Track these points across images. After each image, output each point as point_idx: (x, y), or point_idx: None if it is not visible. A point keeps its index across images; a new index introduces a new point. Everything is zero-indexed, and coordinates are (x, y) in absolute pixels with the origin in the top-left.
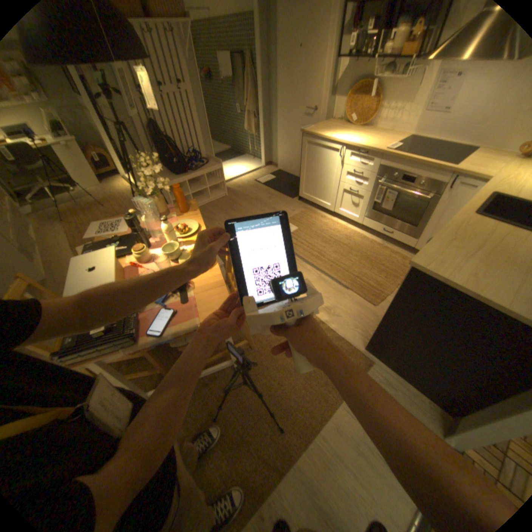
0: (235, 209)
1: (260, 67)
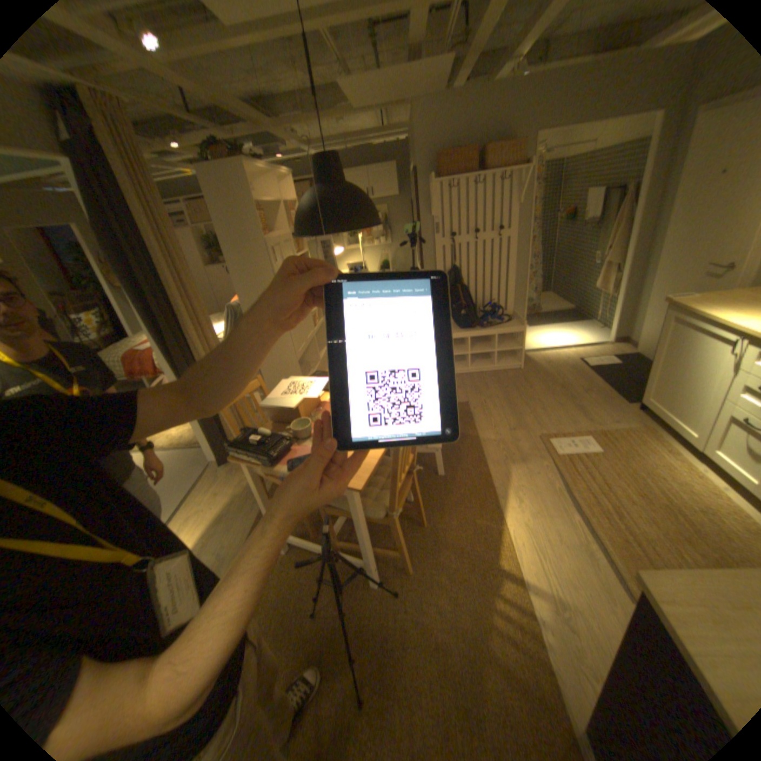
0: (520, 390)
1: (645, 204)
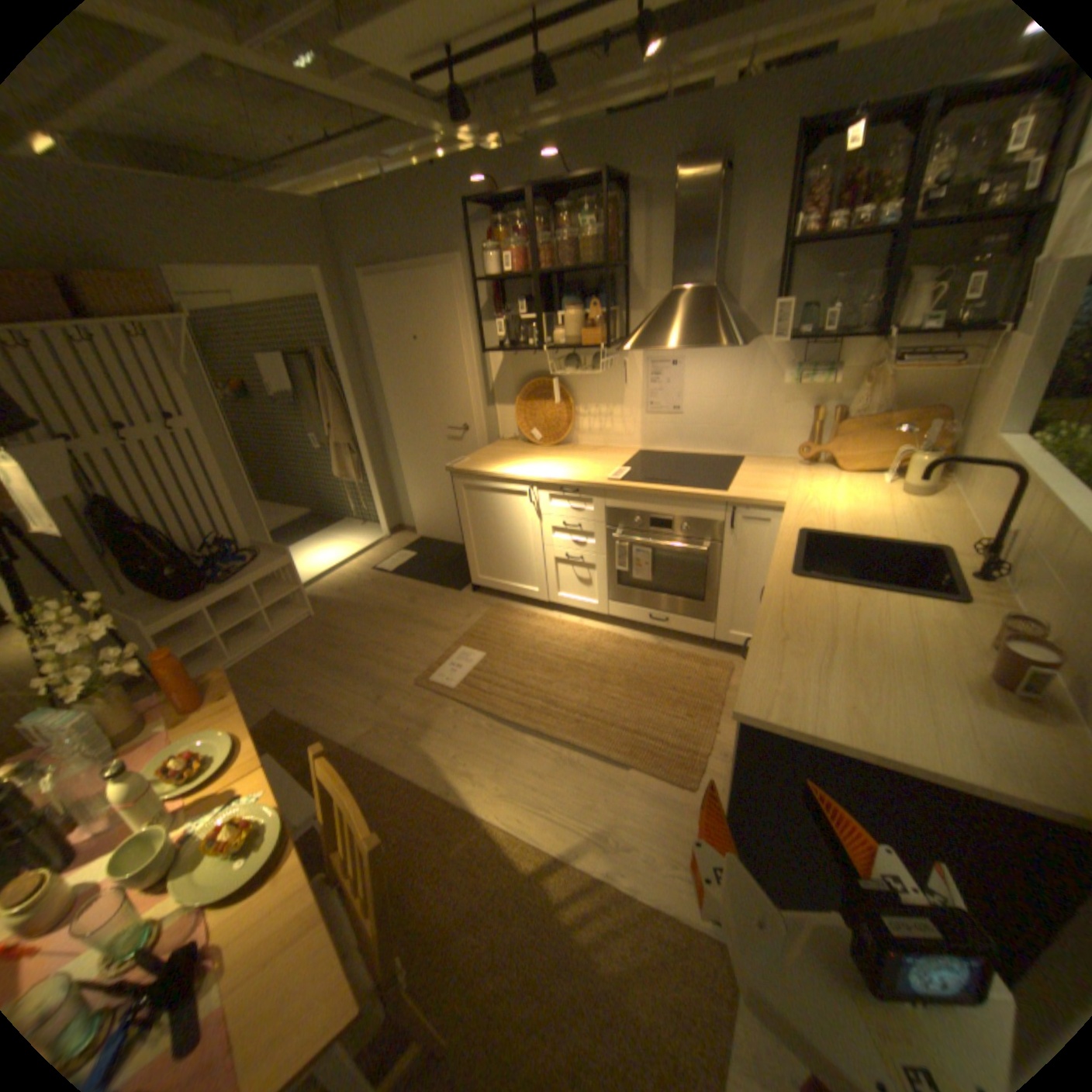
0: (337, 643)
1: (347, 373)
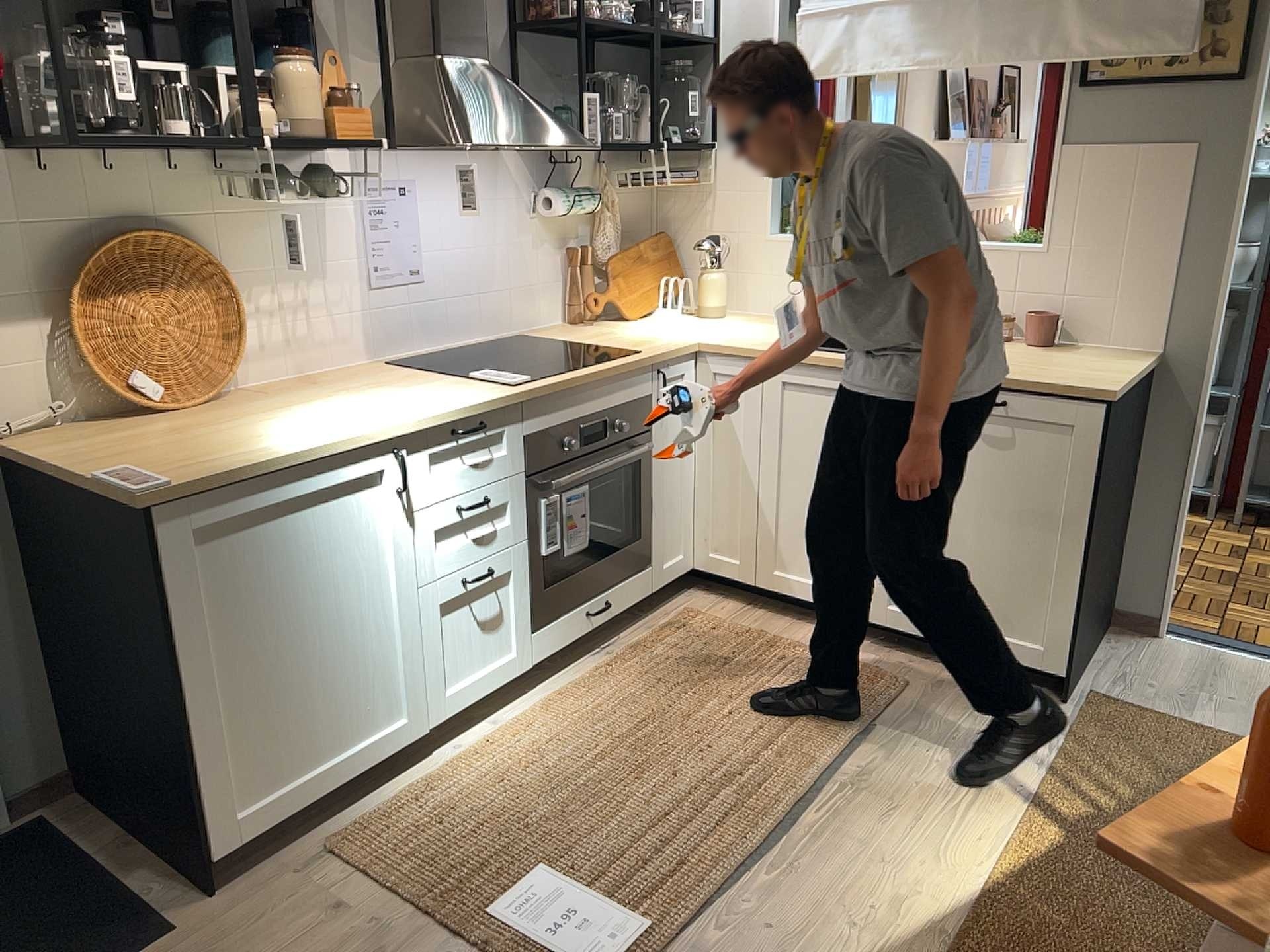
0: None
1: None
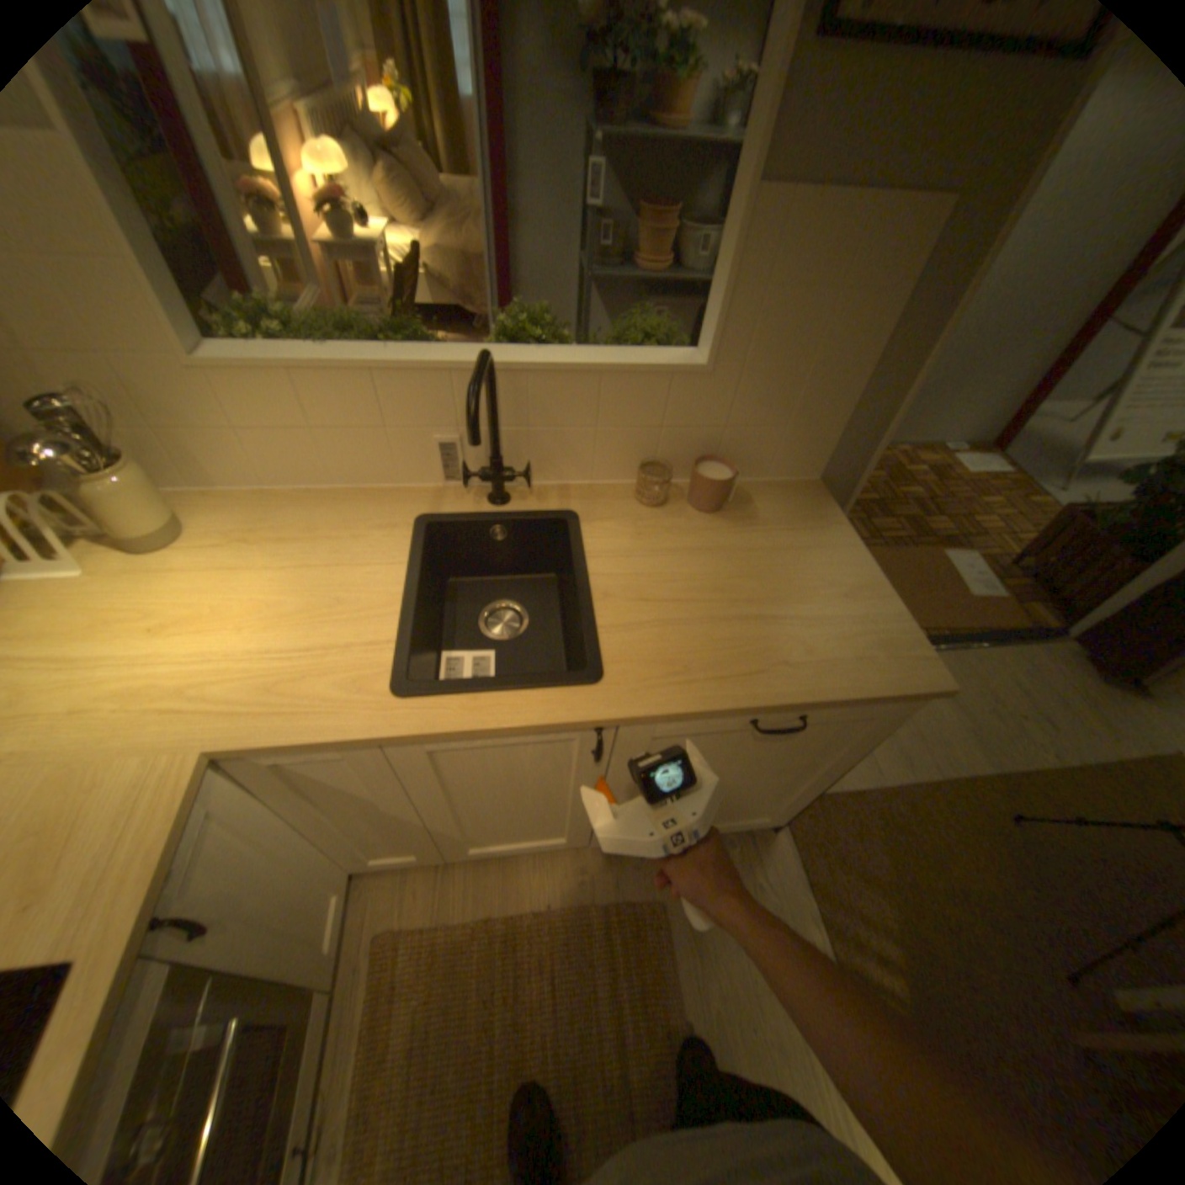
0: None
1: None
